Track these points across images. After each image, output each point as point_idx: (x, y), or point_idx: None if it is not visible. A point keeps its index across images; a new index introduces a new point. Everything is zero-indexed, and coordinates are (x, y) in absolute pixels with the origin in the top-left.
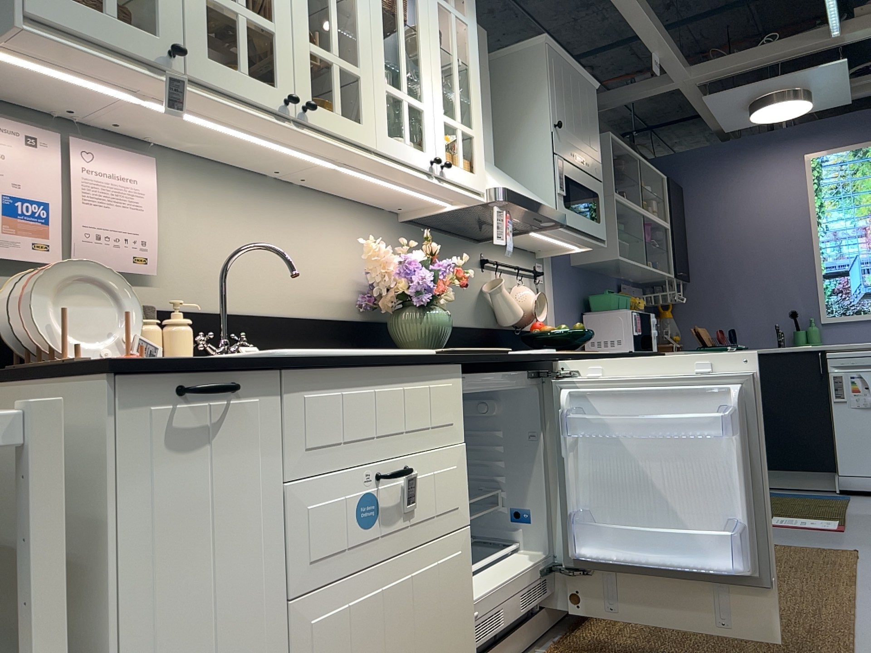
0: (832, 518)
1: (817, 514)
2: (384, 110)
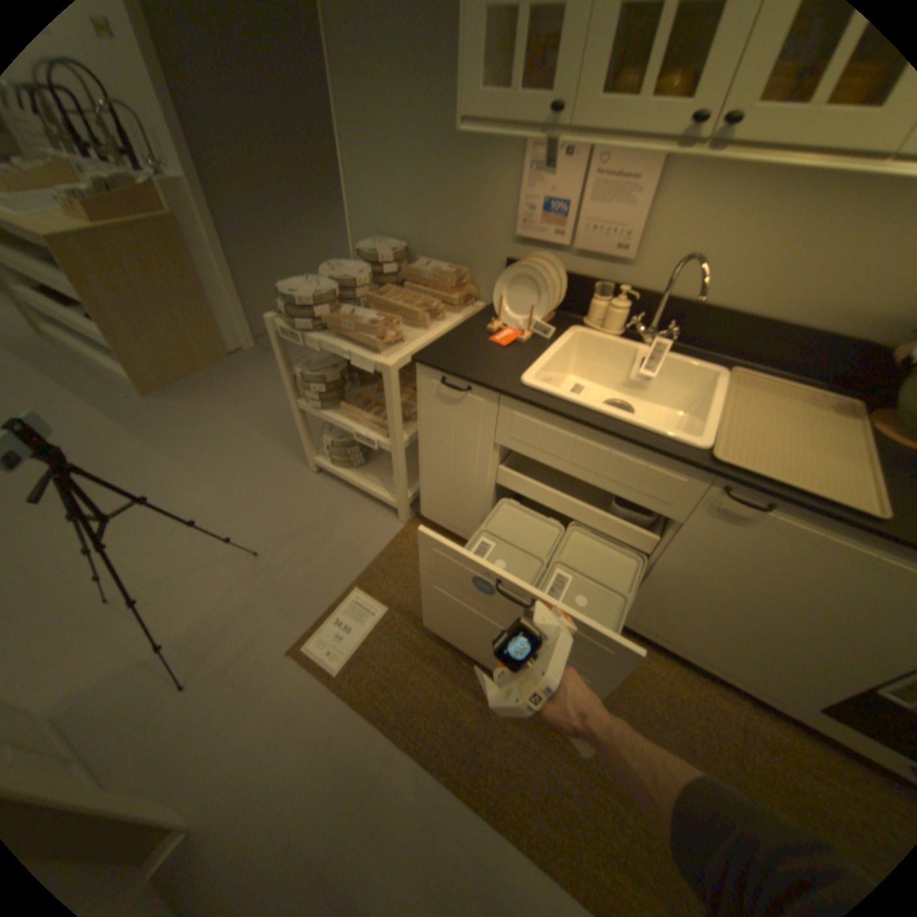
0: None
1: None
2: None
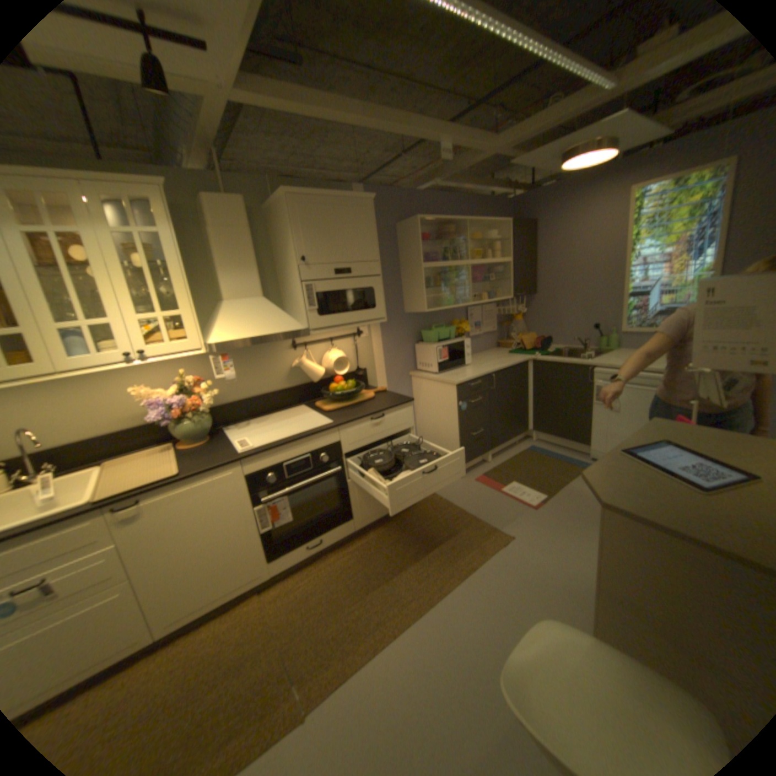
0: (547, 493)
1: (543, 486)
2: (58, 344)
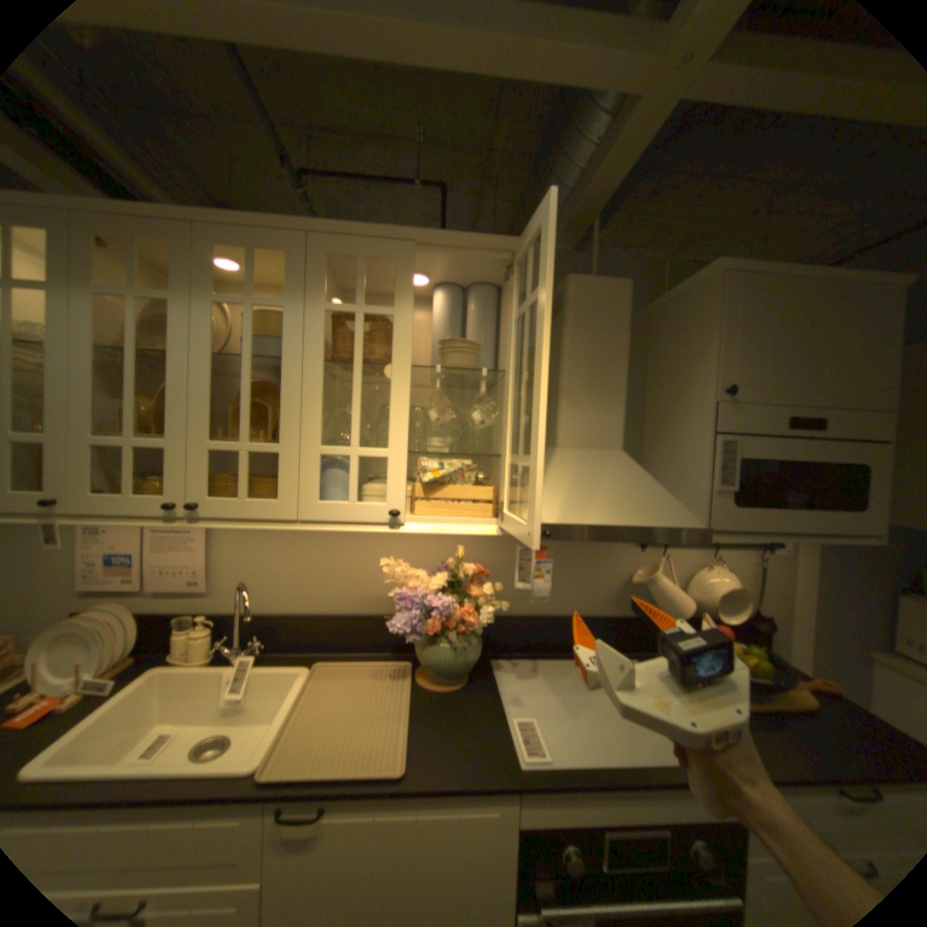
0: None
1: None
2: (315, 476)
